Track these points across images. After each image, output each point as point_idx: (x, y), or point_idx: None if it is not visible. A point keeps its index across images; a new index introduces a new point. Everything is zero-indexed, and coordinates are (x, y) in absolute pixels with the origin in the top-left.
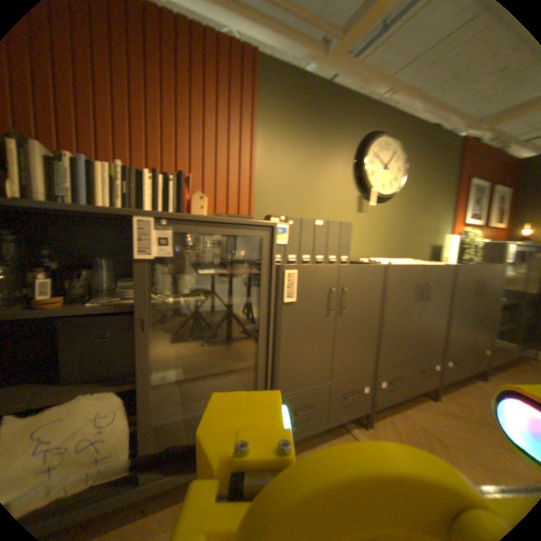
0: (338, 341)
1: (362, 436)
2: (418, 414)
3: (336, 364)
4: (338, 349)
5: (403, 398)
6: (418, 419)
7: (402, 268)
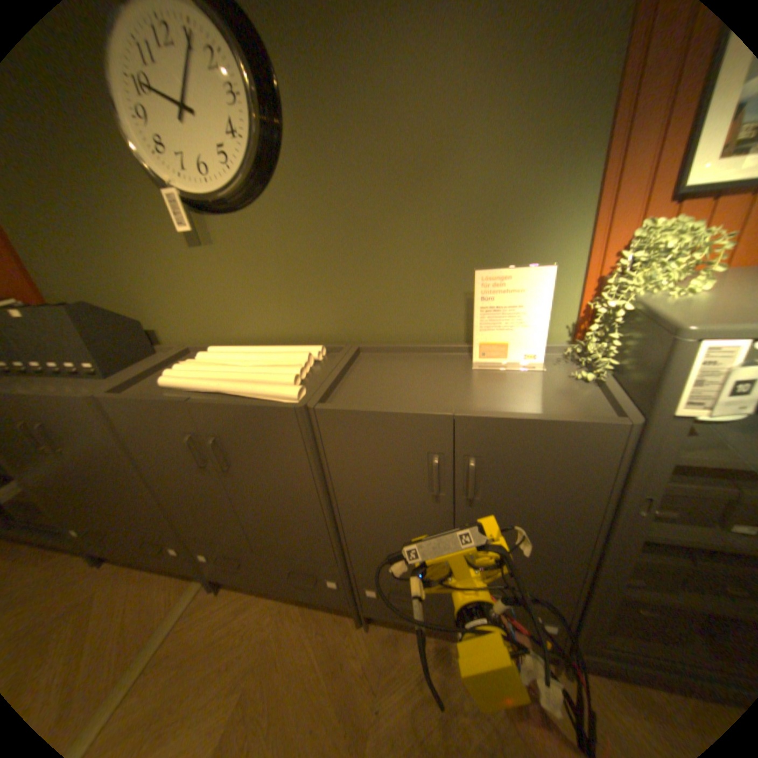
0: (84, 485)
1: (187, 594)
2: (298, 622)
3: (102, 508)
4: (90, 493)
5: (256, 588)
6: (282, 628)
7: (127, 403)
